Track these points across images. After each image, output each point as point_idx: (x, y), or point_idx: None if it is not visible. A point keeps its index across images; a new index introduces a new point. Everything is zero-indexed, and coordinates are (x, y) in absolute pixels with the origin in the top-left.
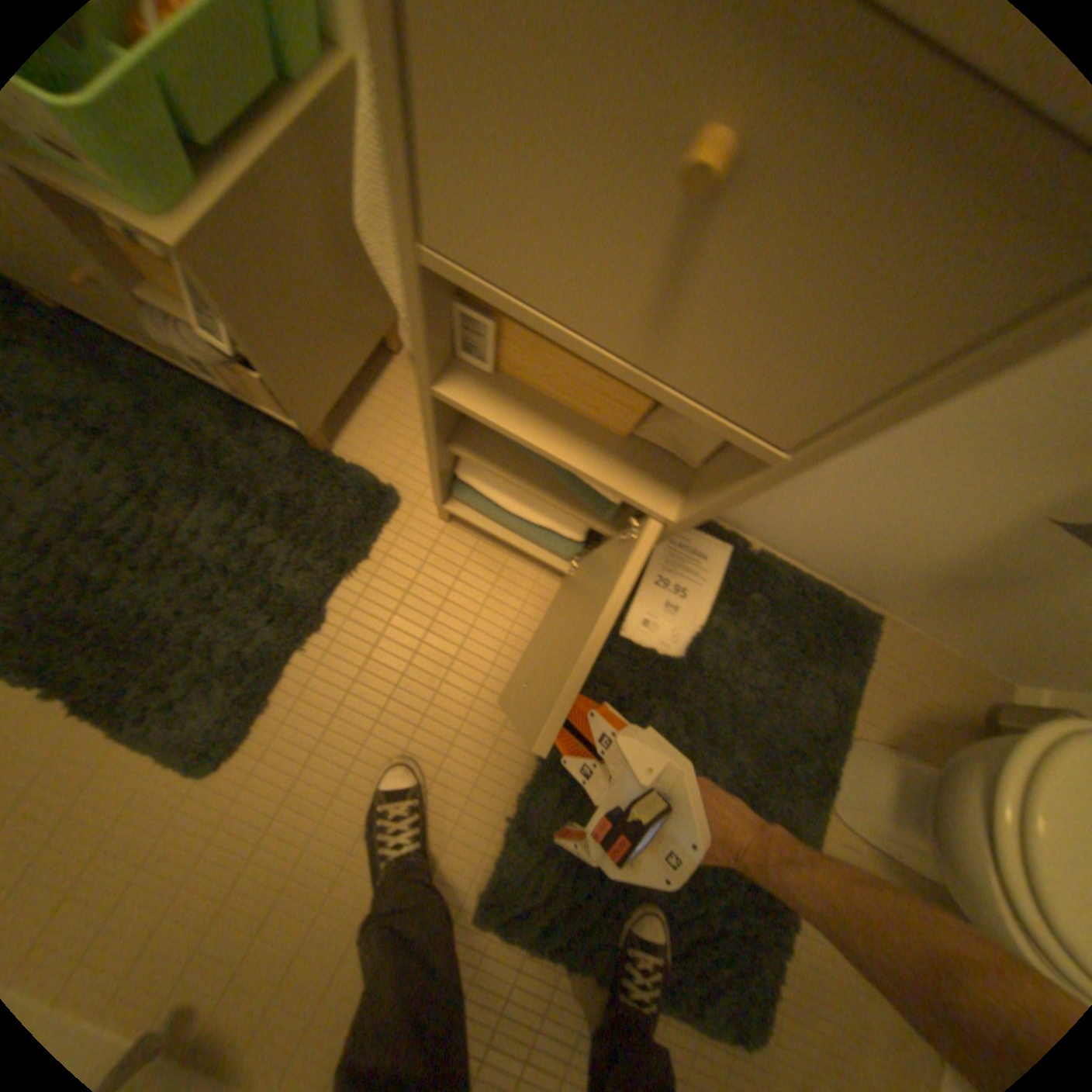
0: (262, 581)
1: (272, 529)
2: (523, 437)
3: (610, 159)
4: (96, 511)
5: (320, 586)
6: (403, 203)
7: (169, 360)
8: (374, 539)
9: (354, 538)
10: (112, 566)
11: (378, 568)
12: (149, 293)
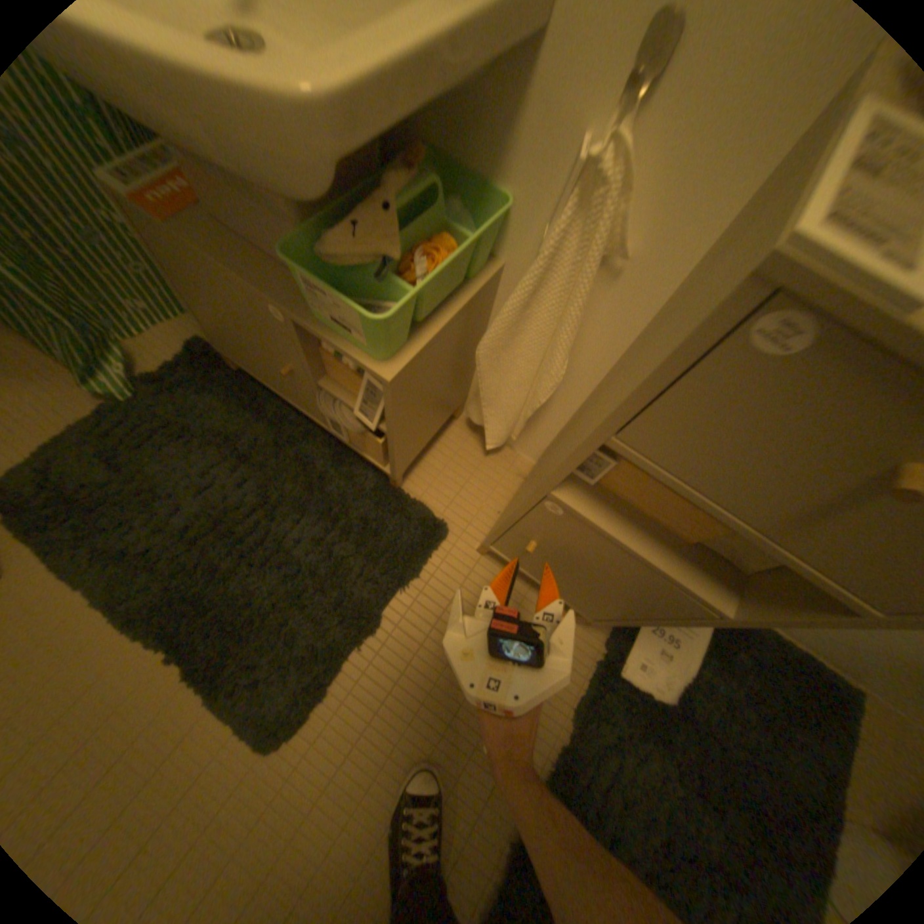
0: (339, 587)
1: (352, 545)
2: (612, 534)
3: (810, 446)
4: (233, 516)
5: (381, 597)
6: (606, 412)
7: (300, 410)
8: (426, 563)
9: (412, 560)
10: (235, 561)
11: (425, 587)
12: (326, 384)
